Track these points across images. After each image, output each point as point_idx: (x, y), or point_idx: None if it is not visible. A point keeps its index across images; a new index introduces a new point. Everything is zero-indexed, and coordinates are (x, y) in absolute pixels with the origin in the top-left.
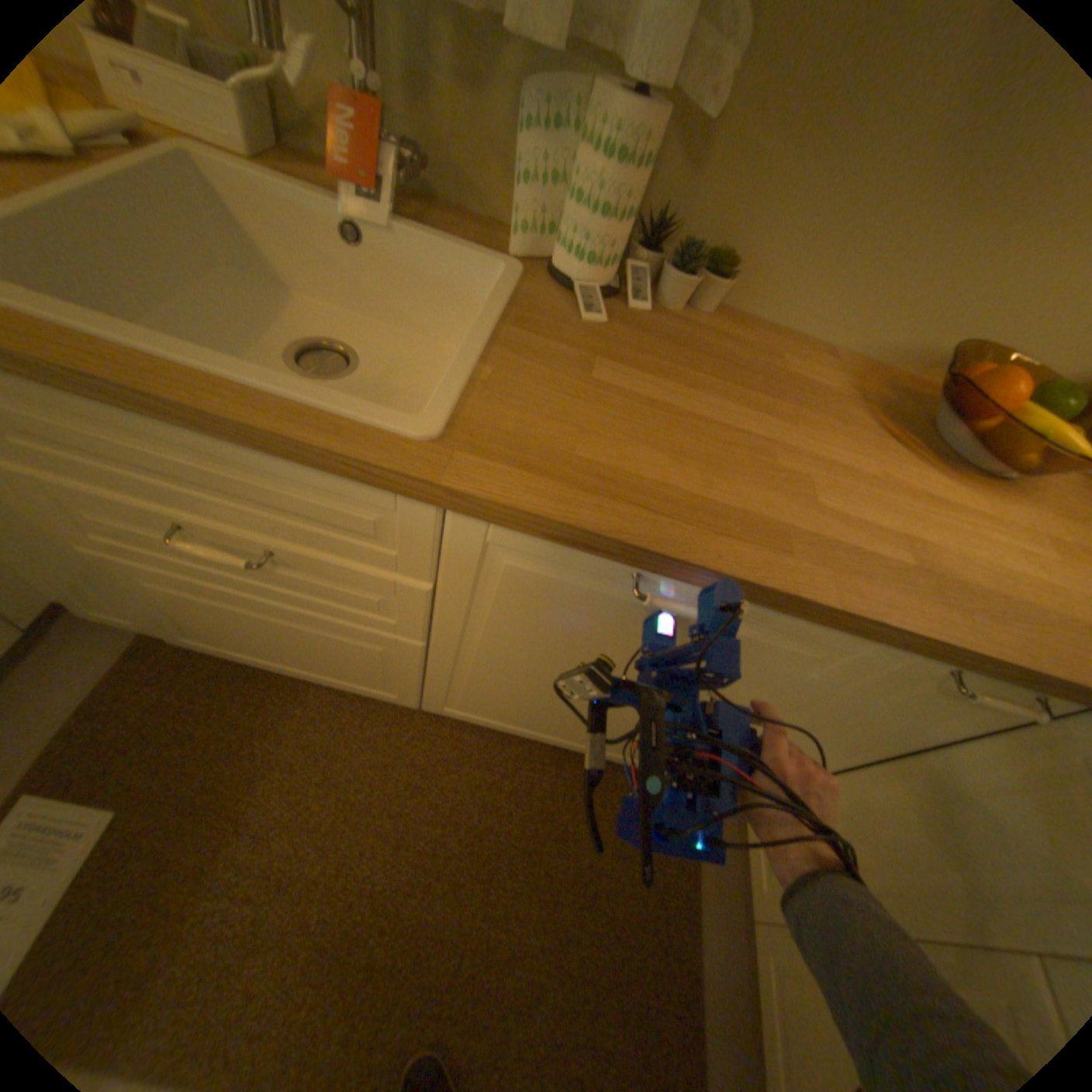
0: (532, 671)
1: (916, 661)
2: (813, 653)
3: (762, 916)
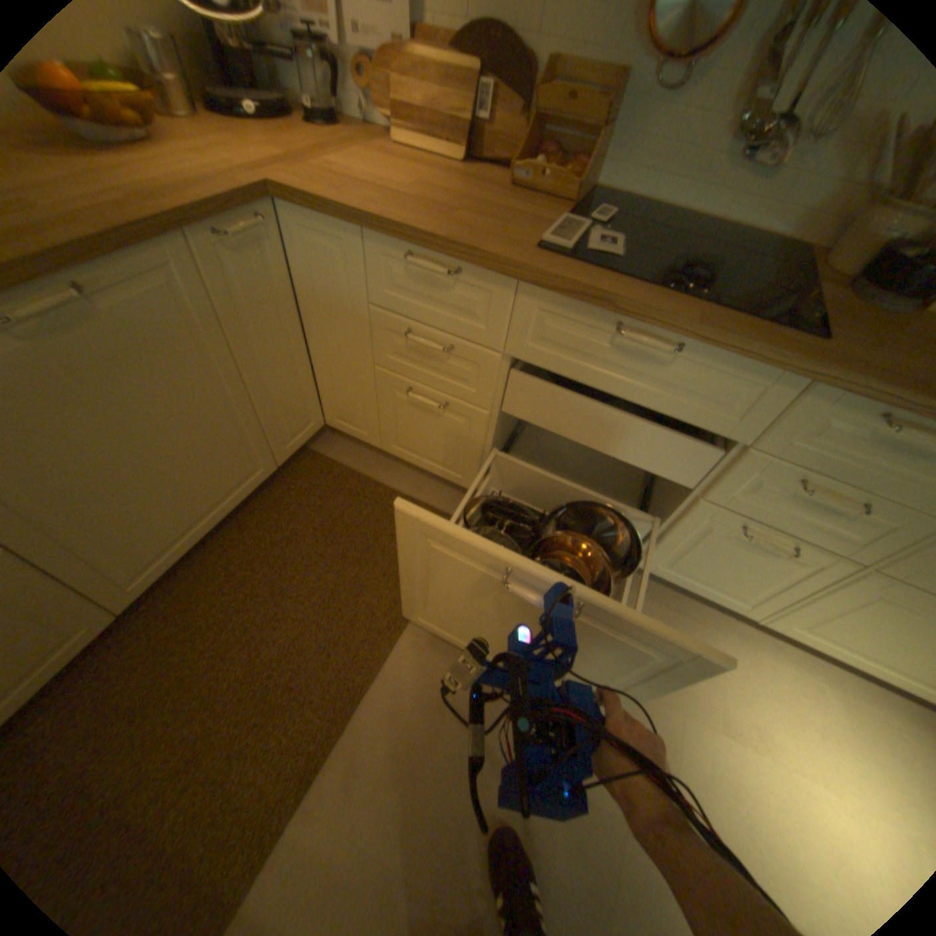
0: (89, 473)
1: (183, 239)
2: (150, 281)
3: (375, 442)
